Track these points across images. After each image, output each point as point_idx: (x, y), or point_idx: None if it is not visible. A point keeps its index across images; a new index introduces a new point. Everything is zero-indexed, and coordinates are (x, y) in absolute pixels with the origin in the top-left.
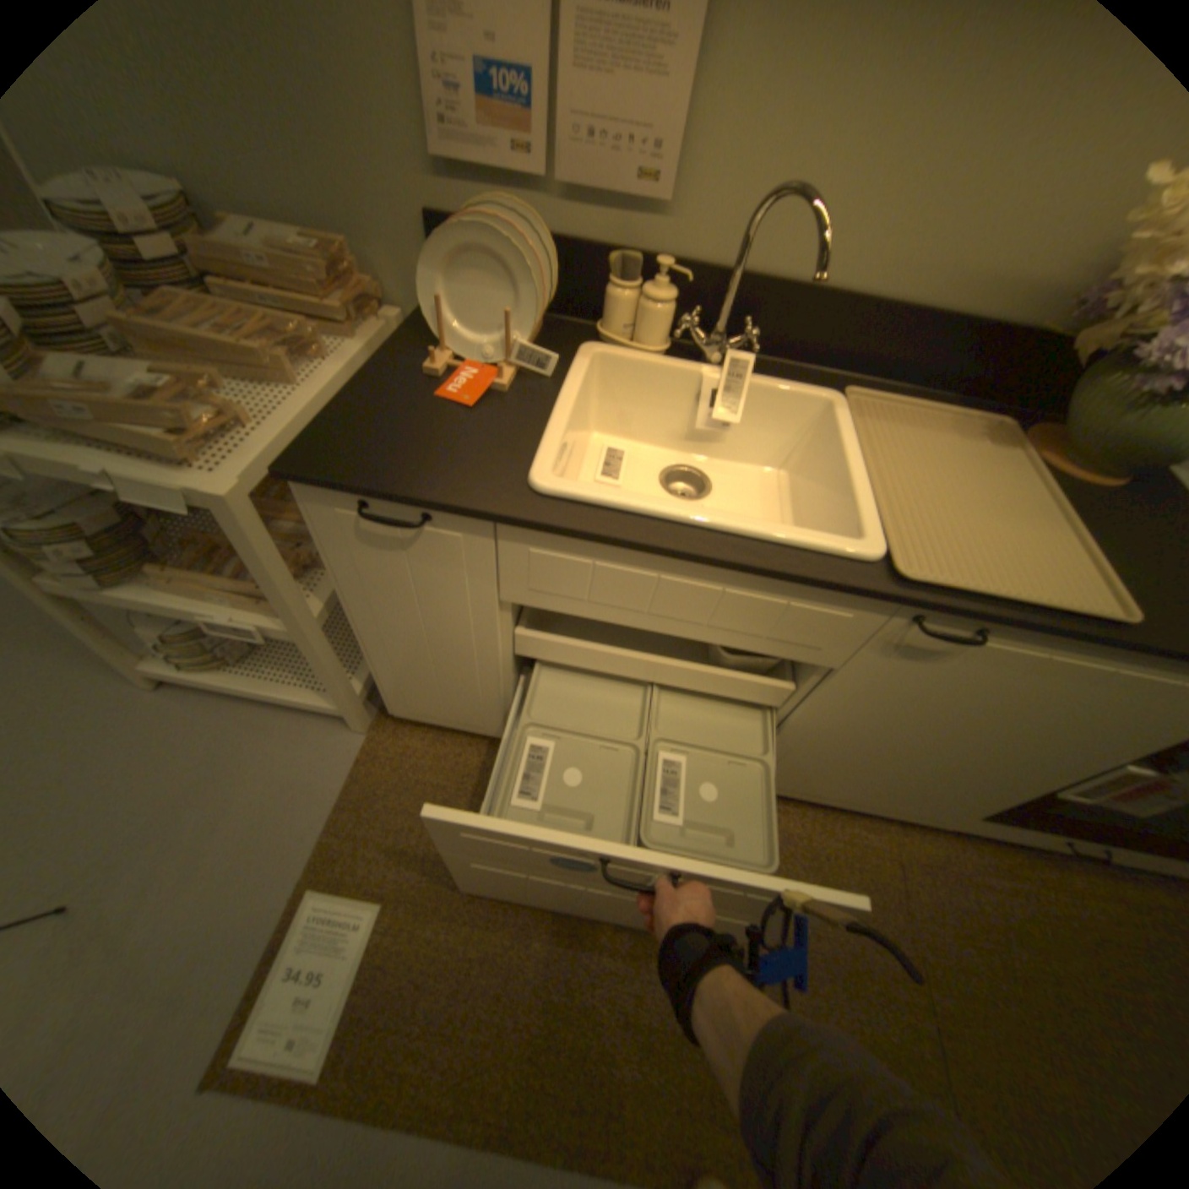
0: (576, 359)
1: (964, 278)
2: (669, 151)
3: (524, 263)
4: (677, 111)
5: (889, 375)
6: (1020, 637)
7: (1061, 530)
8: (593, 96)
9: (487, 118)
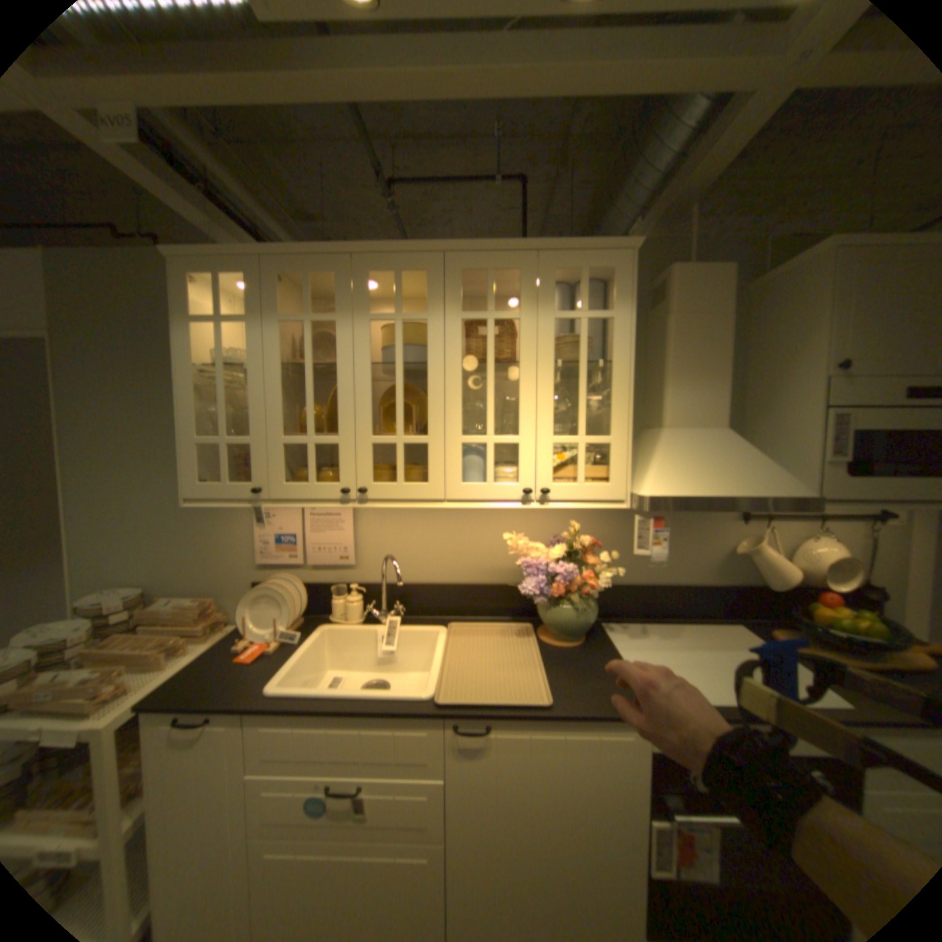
0: (313, 632)
1: (482, 571)
2: (350, 549)
3: (286, 597)
4: (350, 538)
5: (474, 614)
6: (505, 726)
7: (533, 670)
8: (318, 538)
9: (280, 549)
